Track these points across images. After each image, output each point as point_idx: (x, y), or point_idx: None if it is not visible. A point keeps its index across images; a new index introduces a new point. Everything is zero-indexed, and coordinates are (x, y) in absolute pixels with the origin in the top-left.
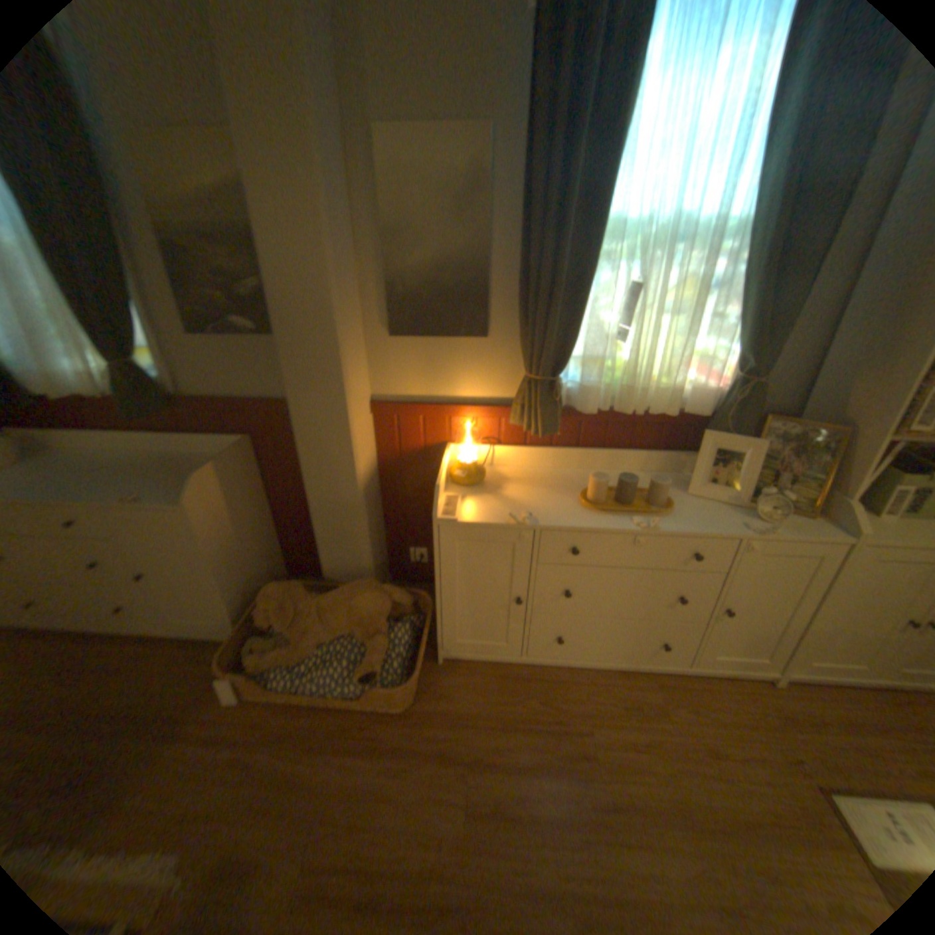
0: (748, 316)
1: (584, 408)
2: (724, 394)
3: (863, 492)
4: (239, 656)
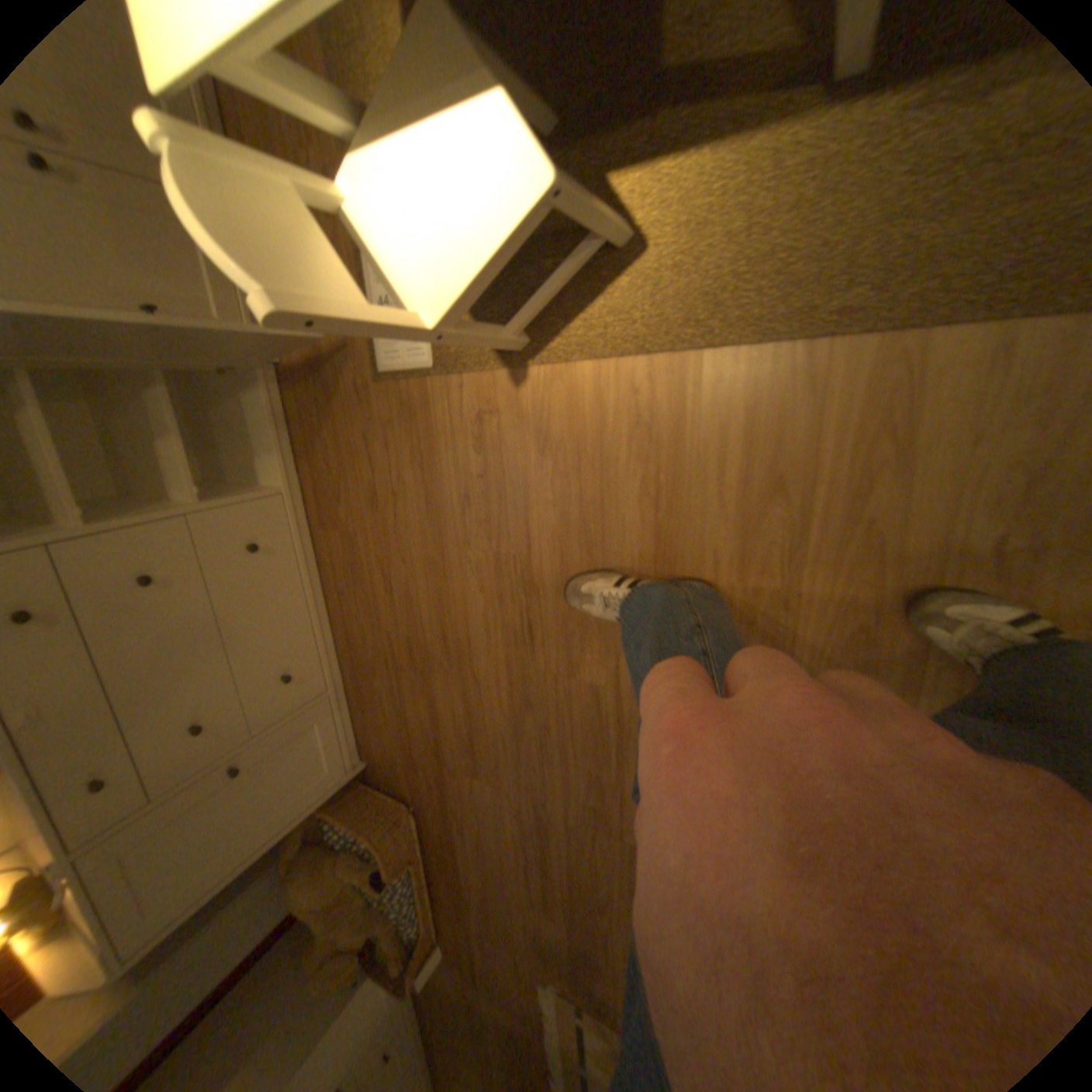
0: None
1: None
2: None
3: None
4: (386, 965)
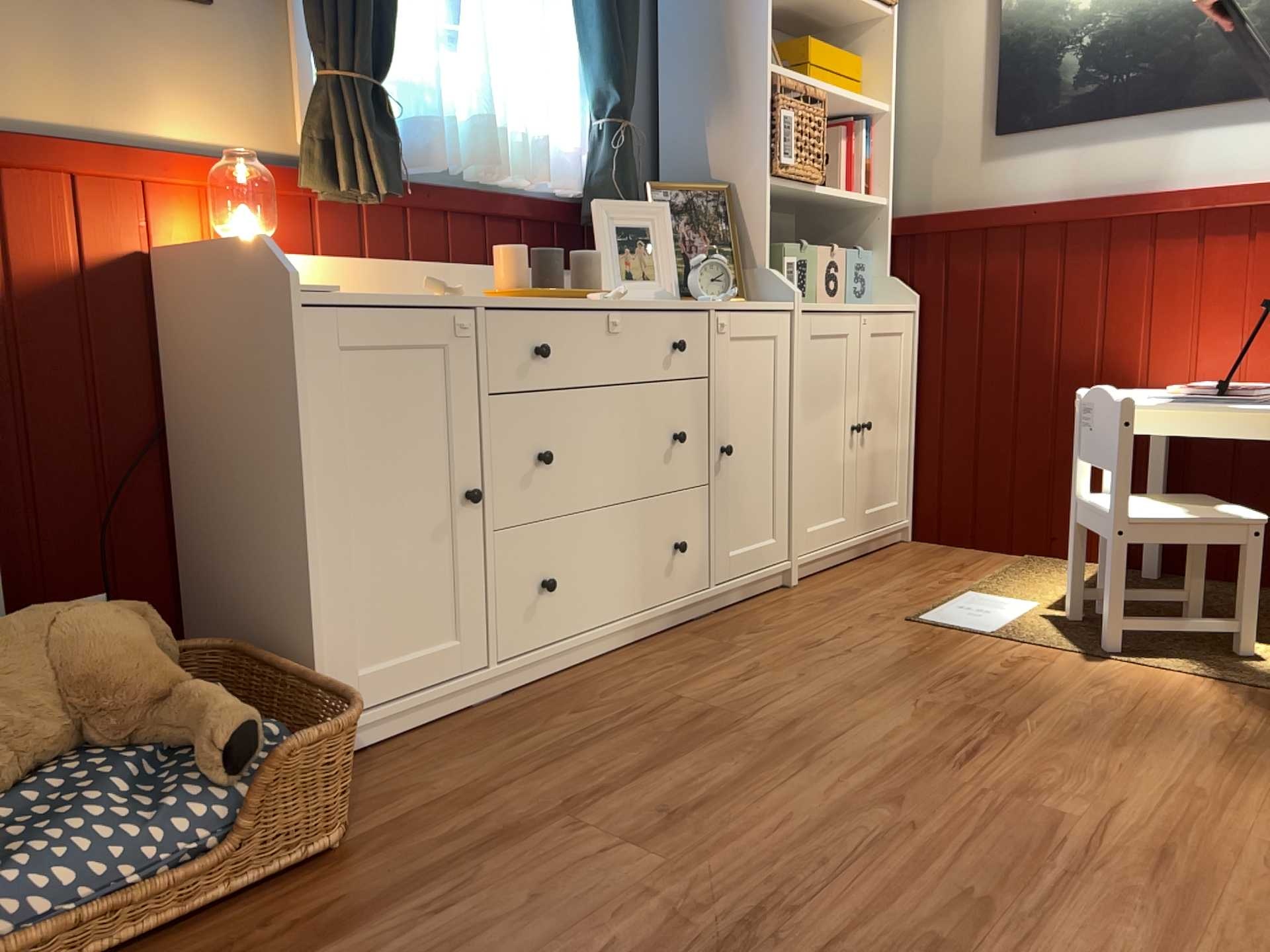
0: (592, 36)
1: (427, 160)
2: (581, 173)
3: (768, 261)
4: None
